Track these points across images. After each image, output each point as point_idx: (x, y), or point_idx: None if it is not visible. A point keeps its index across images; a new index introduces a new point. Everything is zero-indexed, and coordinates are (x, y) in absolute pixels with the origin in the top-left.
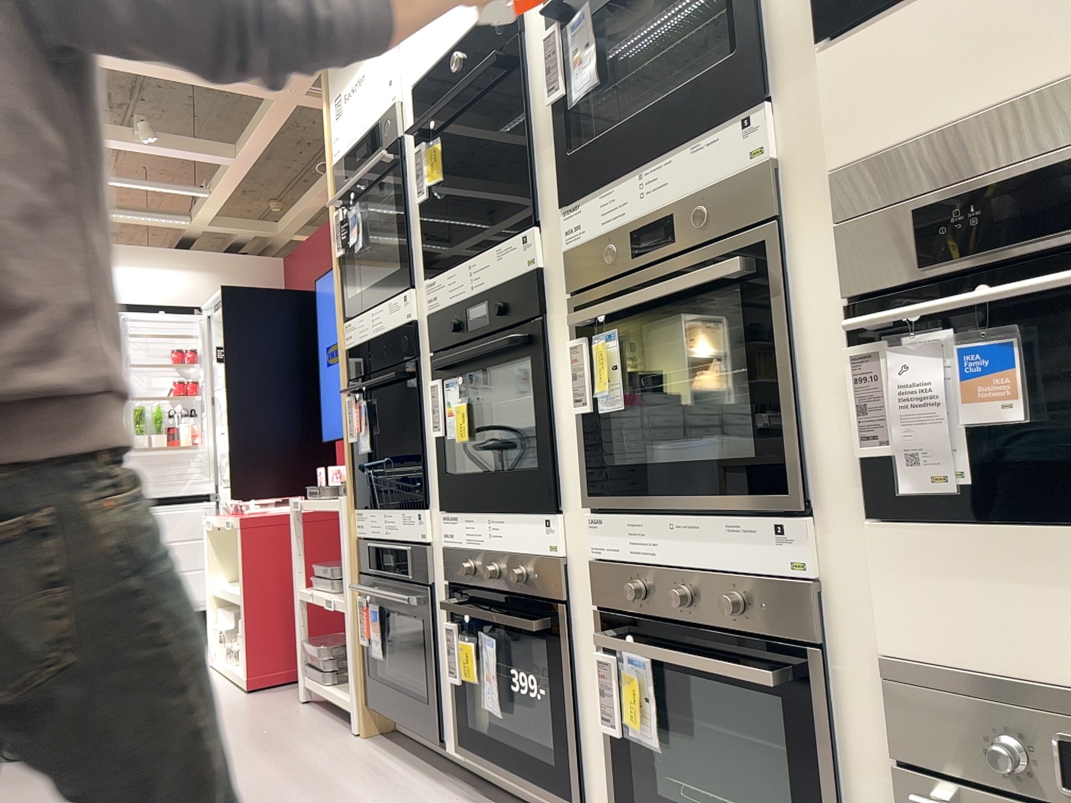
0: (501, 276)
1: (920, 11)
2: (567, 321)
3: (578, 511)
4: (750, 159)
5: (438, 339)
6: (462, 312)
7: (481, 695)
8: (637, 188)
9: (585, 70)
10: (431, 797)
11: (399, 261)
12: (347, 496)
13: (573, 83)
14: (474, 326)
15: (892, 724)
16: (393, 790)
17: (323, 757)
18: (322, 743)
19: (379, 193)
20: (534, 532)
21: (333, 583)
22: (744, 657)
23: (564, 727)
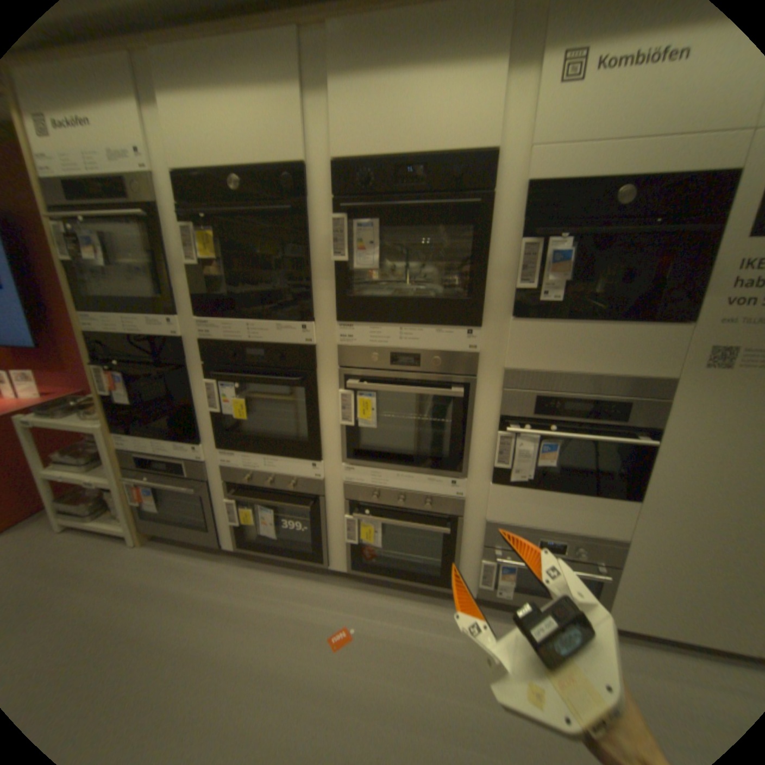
0: (281, 341)
1: (560, 328)
2: (347, 387)
3: (334, 461)
4: (469, 349)
5: (212, 359)
6: (241, 350)
7: (248, 526)
8: (398, 335)
9: (369, 257)
10: (222, 574)
11: (148, 286)
12: (90, 420)
13: (356, 258)
14: (252, 361)
15: (485, 538)
16: (196, 579)
17: (124, 574)
18: (113, 563)
19: (110, 223)
20: (303, 468)
21: (81, 469)
22: (426, 519)
23: (318, 540)
